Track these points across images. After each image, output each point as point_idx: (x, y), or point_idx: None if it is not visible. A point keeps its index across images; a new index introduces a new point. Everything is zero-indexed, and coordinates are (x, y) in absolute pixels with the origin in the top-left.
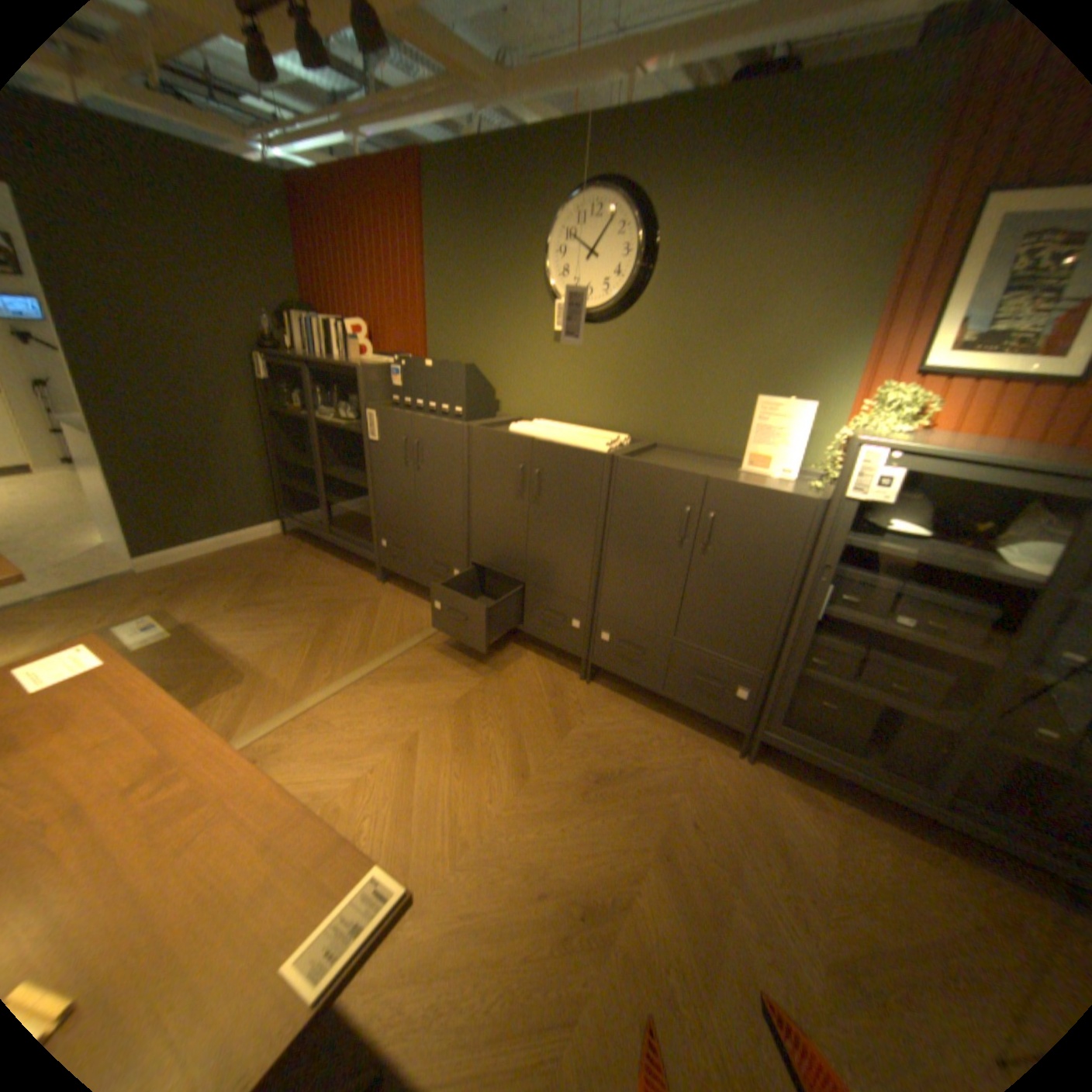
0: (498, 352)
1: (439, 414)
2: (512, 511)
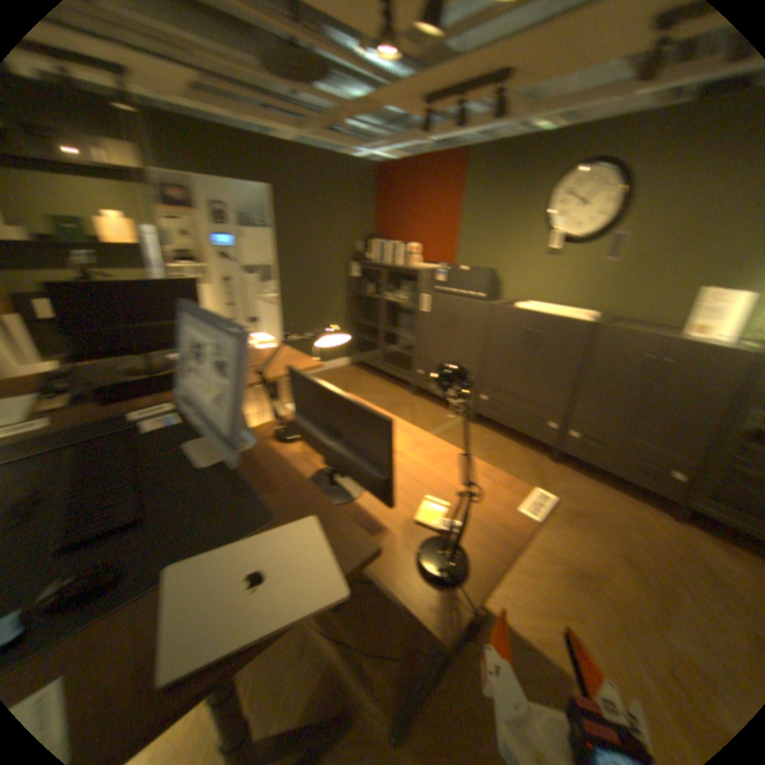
0: (508, 260)
1: (469, 297)
2: (518, 355)
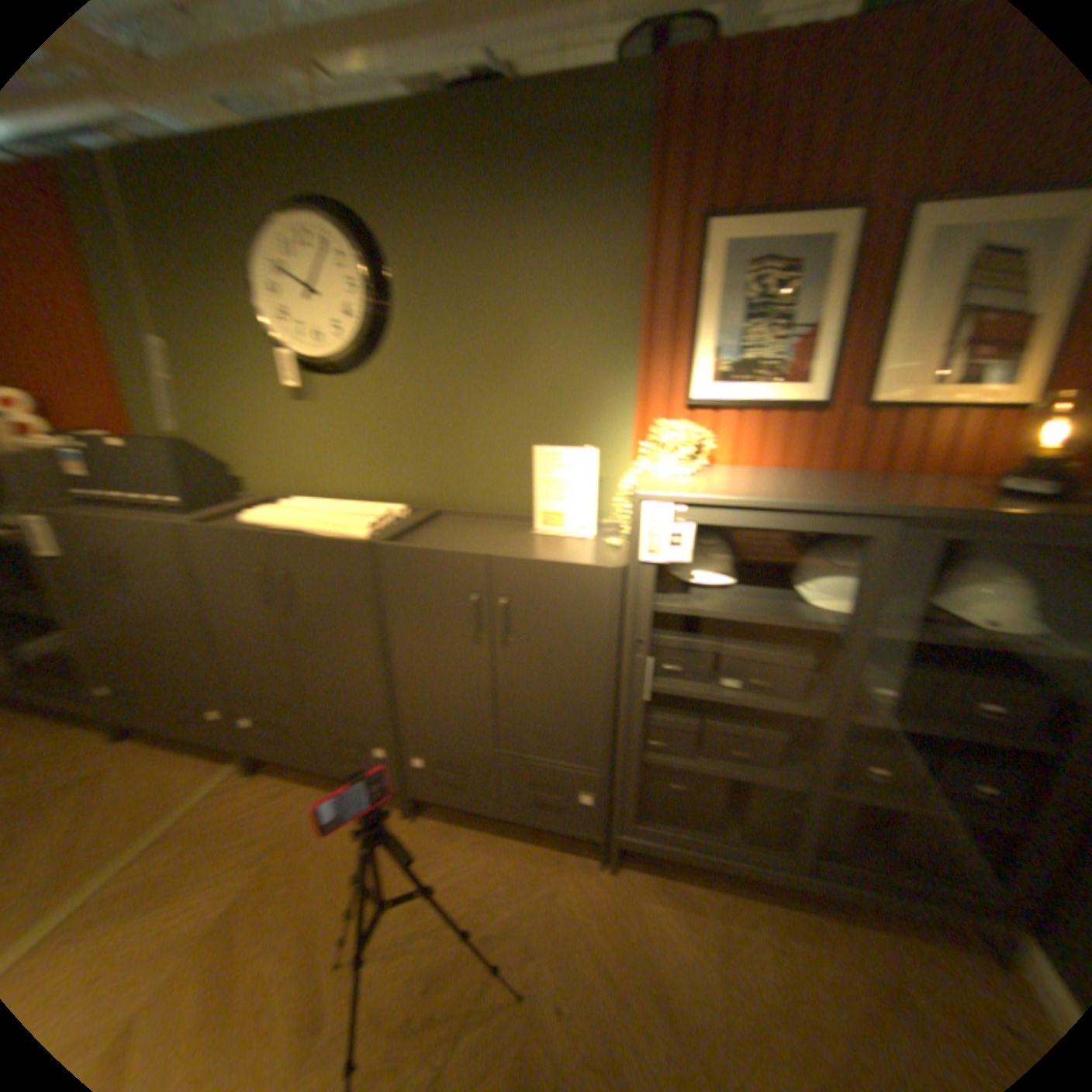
0: (221, 415)
1: (140, 506)
2: (260, 626)
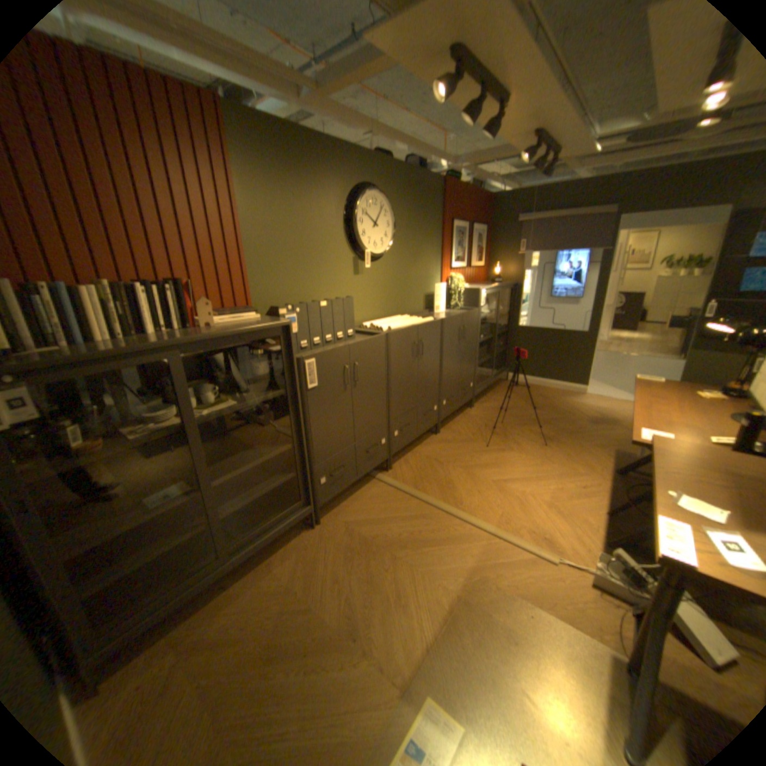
0: (320, 287)
1: (335, 342)
2: (411, 371)
